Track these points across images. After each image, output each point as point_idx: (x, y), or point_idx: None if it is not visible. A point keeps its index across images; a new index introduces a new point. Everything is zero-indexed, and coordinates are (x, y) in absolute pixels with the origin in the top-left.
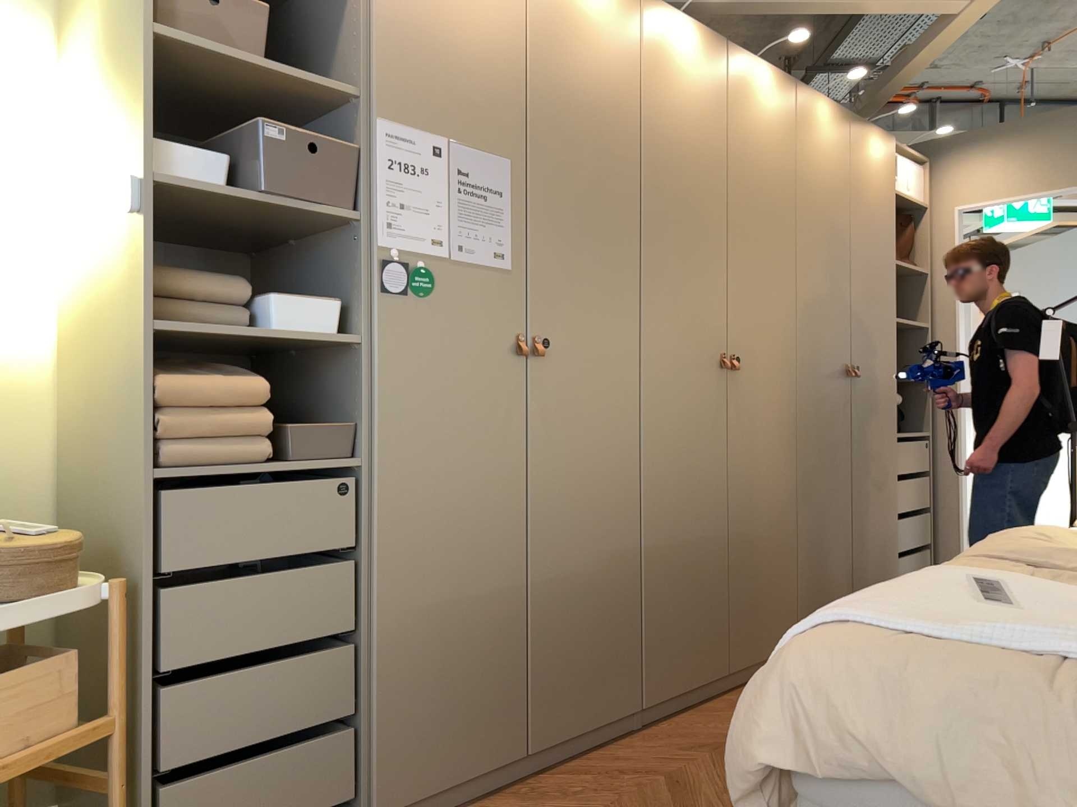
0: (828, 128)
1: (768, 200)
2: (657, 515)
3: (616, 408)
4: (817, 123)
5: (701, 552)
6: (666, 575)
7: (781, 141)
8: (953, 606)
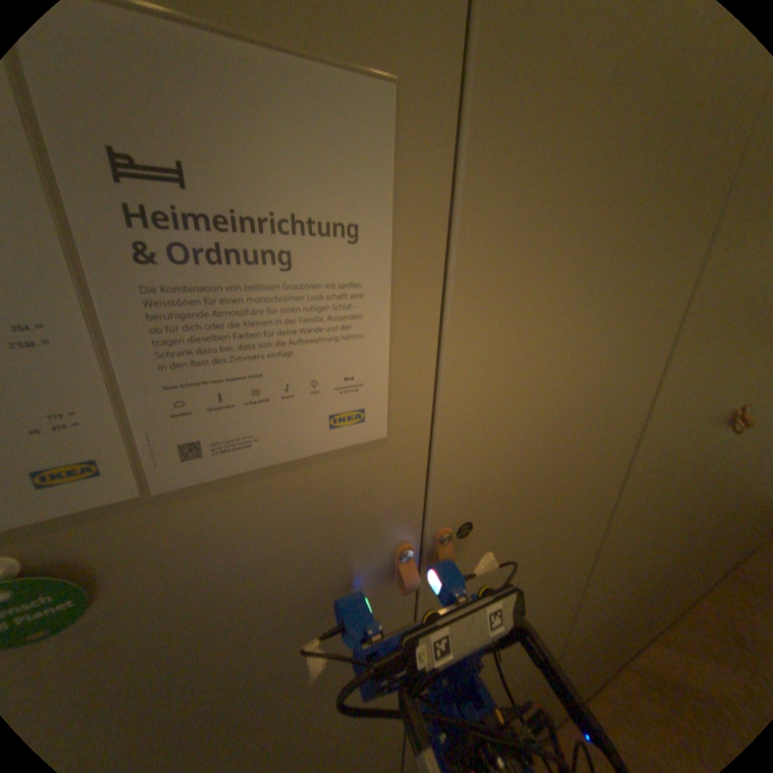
0: None
1: None
2: (588, 619)
3: (570, 550)
4: None
5: (625, 615)
6: (582, 656)
7: None
8: None
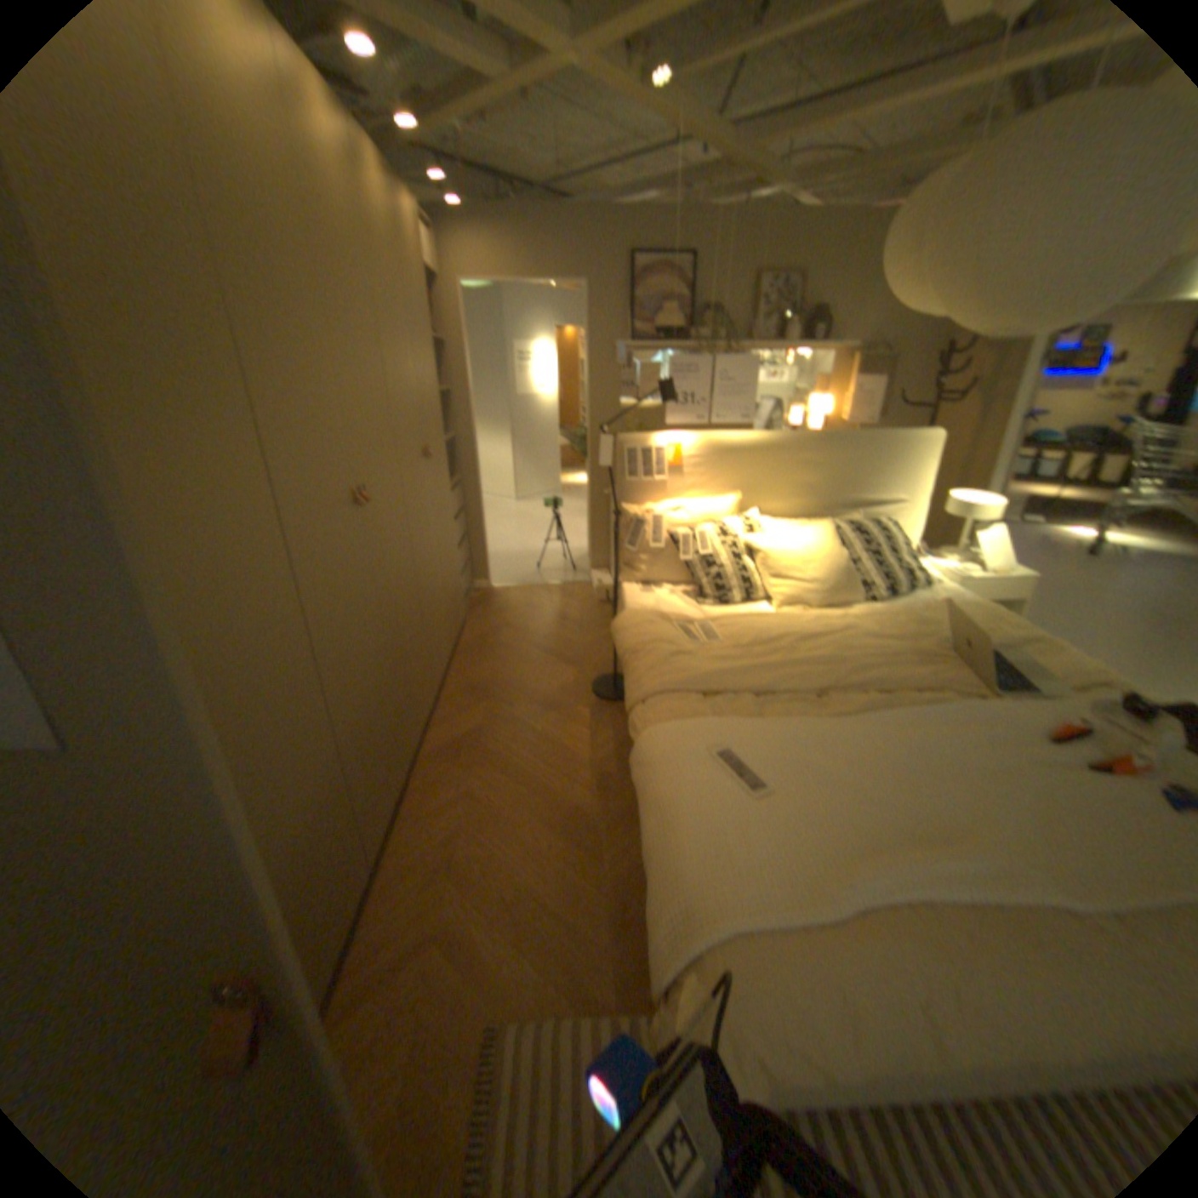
0: (374, 184)
1: (347, 285)
2: (338, 704)
3: (274, 629)
4: (365, 175)
5: (374, 698)
6: (357, 747)
7: (344, 201)
8: (748, 816)
